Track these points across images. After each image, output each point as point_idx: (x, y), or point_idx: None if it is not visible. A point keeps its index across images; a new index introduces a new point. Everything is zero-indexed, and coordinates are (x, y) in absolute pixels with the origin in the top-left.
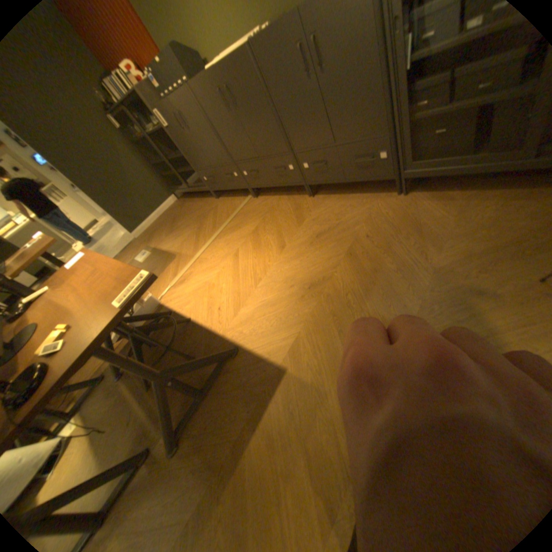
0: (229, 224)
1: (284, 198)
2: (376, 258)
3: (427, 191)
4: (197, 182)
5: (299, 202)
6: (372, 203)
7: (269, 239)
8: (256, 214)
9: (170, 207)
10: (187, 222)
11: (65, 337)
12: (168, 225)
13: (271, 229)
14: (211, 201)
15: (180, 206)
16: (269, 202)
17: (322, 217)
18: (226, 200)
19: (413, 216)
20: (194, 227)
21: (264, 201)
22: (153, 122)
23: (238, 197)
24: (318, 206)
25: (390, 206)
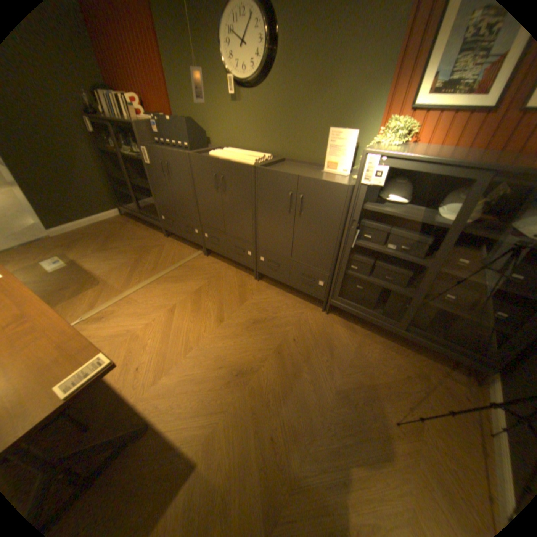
0: (171, 272)
1: (232, 270)
2: (296, 364)
3: (340, 318)
4: (150, 212)
5: (245, 280)
6: (301, 310)
7: (209, 307)
8: (202, 274)
9: (108, 219)
10: (124, 247)
11: None
12: (100, 240)
13: (213, 297)
14: (159, 237)
15: (121, 224)
16: (217, 267)
17: (261, 305)
18: (175, 243)
19: (328, 336)
20: (132, 257)
21: (213, 263)
22: (132, 146)
23: (188, 246)
24: (259, 292)
25: (314, 319)
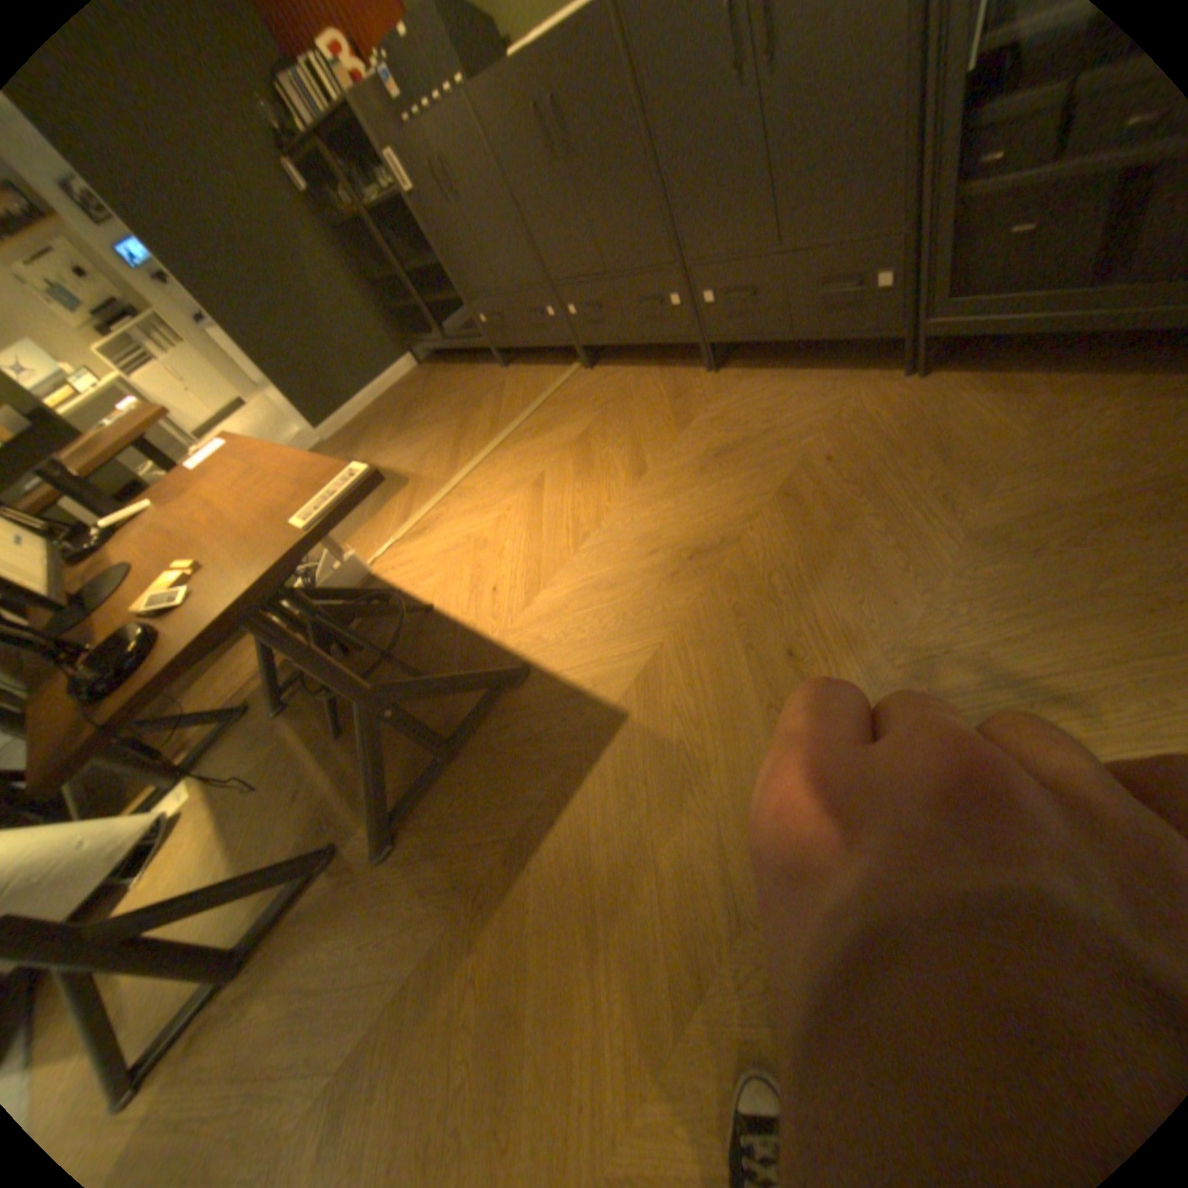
0: (526, 422)
1: (651, 373)
2: (843, 504)
3: (973, 371)
4: (462, 329)
5: (685, 382)
6: (846, 391)
7: (612, 456)
8: (587, 403)
9: (401, 381)
10: (436, 413)
11: (189, 584)
12: (395, 418)
13: (617, 436)
14: (492, 372)
15: (422, 380)
16: (618, 380)
17: (733, 415)
18: (523, 371)
19: (936, 422)
20: (451, 424)
21: (607, 376)
22: (379, 182)
23: (550, 366)
24: (724, 392)
25: (885, 399)
